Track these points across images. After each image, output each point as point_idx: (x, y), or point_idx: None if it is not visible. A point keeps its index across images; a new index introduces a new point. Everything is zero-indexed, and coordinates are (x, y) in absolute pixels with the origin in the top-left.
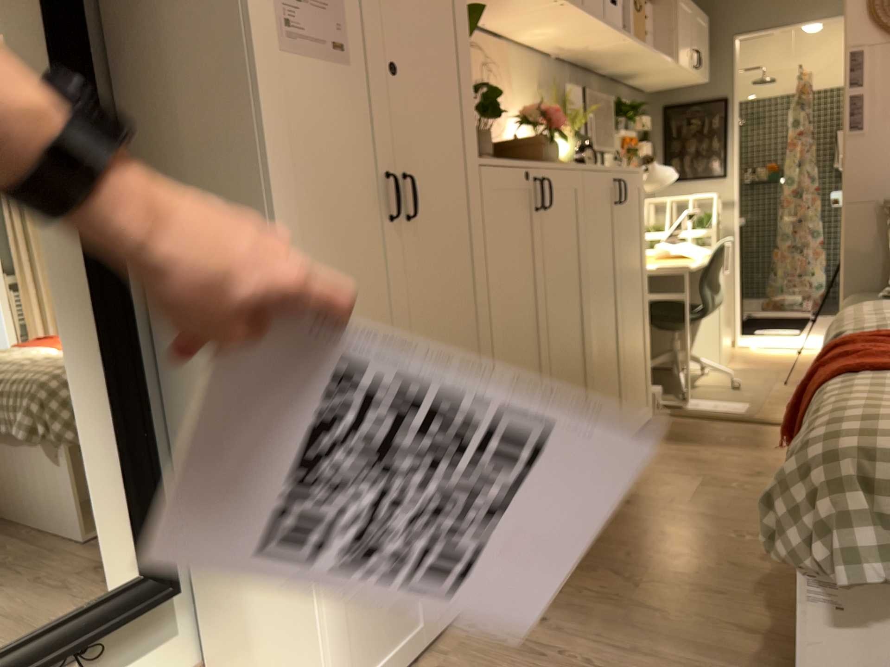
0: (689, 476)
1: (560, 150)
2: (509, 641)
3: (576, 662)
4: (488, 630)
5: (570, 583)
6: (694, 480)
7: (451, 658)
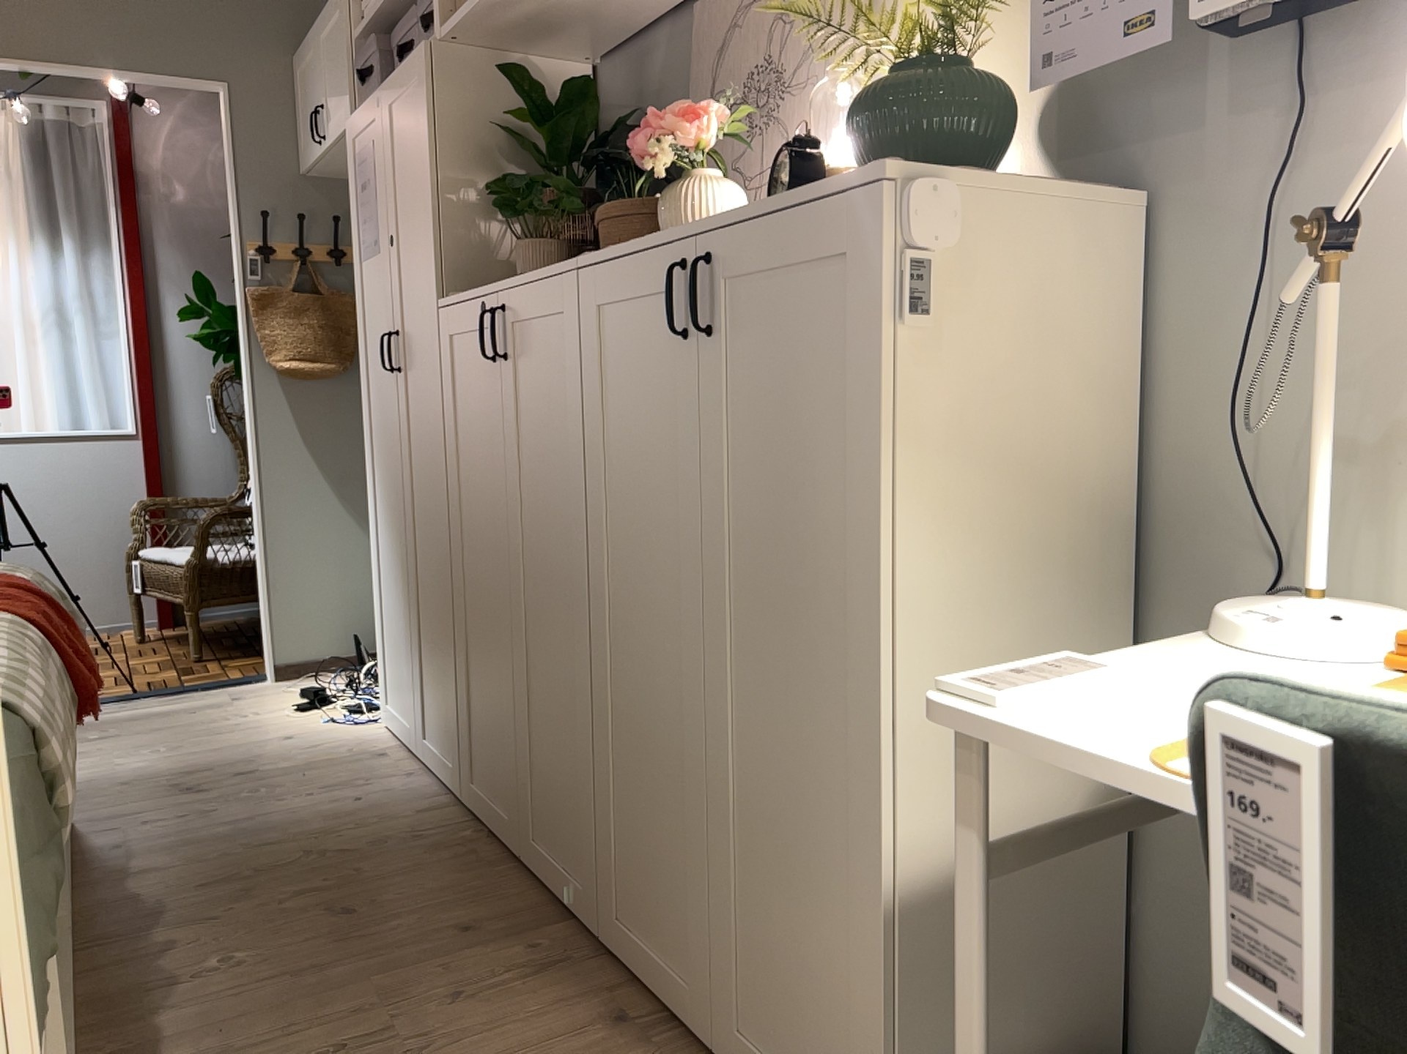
0: (445, 1051)
1: (682, 205)
2: (366, 786)
3: (293, 800)
4: (394, 782)
5: (383, 830)
6: (420, 1043)
7: (392, 765)
